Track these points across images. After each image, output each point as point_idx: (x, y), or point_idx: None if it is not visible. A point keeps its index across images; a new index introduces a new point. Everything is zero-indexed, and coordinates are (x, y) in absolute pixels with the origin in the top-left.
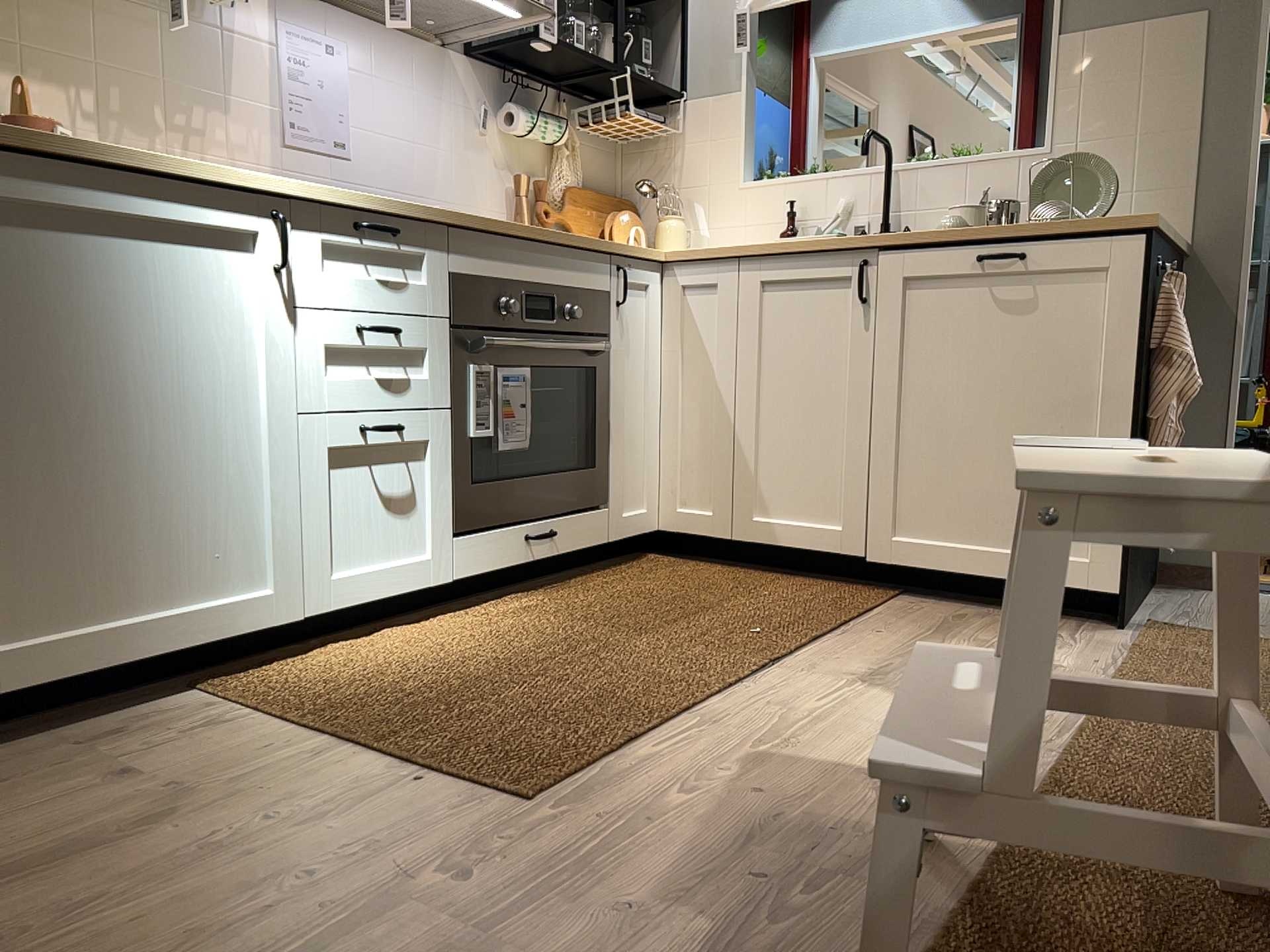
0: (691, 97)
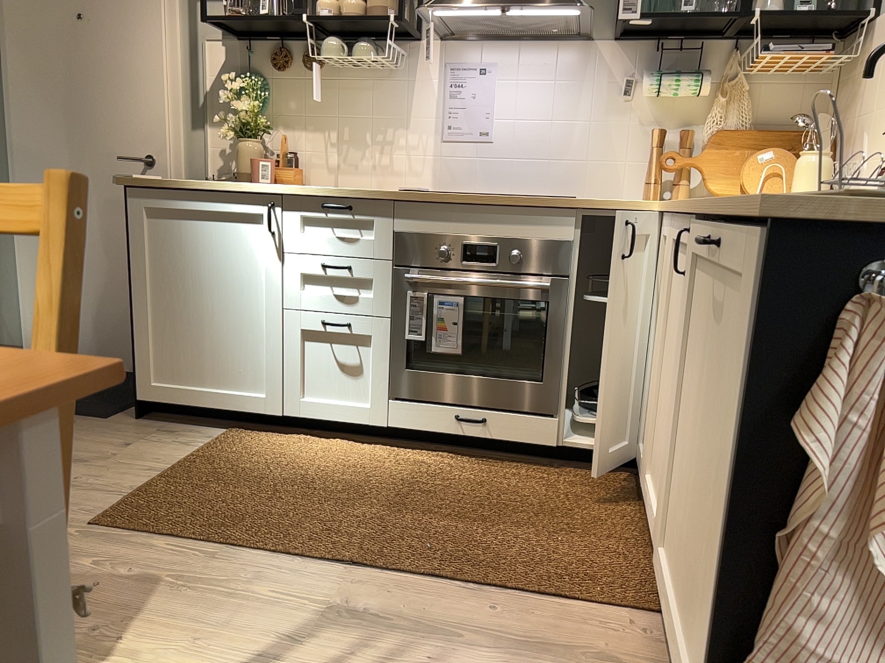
0: (881, 13)
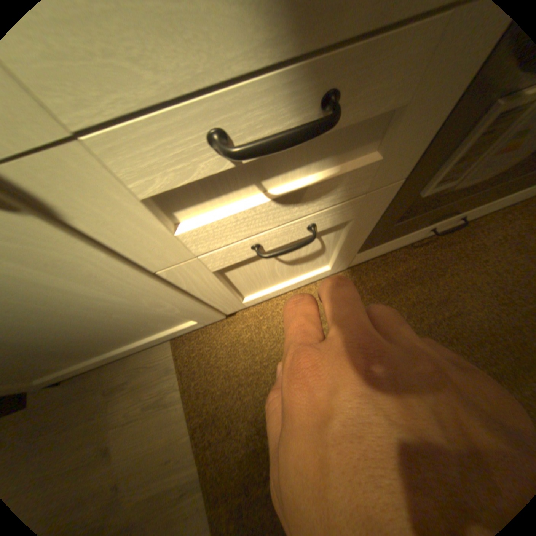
0: None
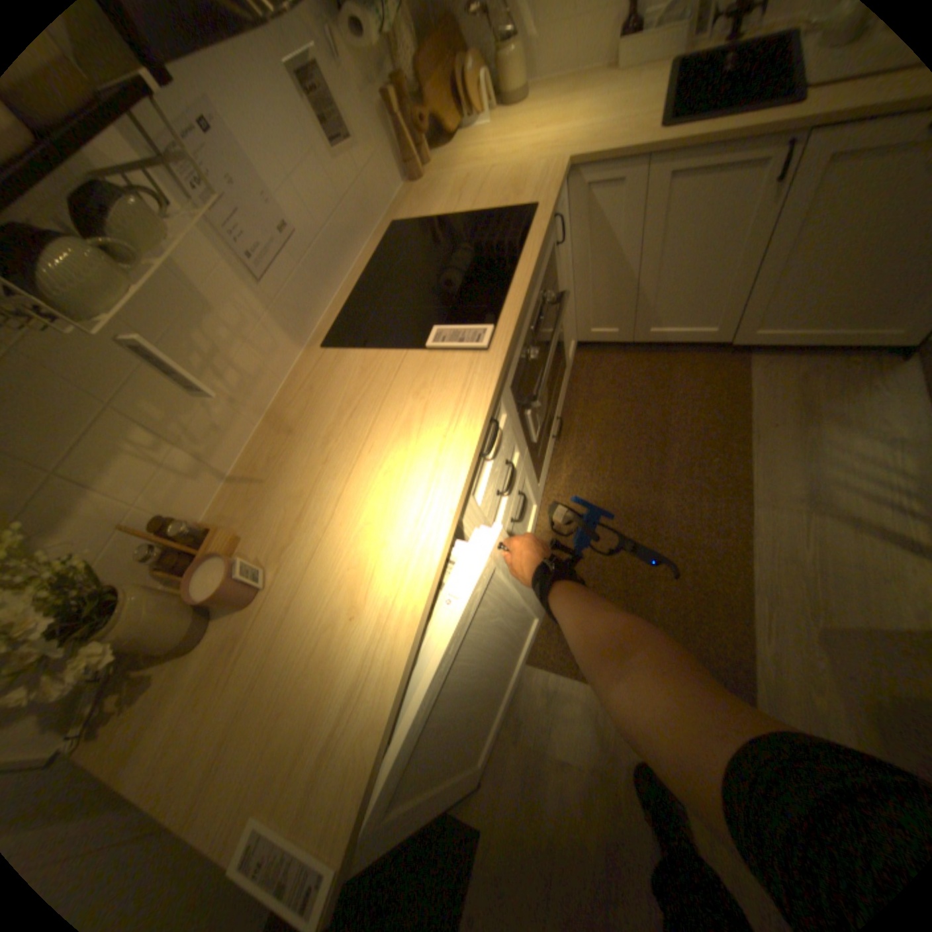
0: None
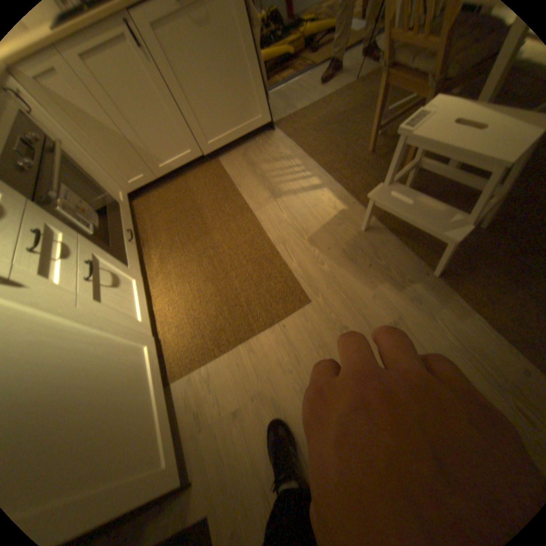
0: None
